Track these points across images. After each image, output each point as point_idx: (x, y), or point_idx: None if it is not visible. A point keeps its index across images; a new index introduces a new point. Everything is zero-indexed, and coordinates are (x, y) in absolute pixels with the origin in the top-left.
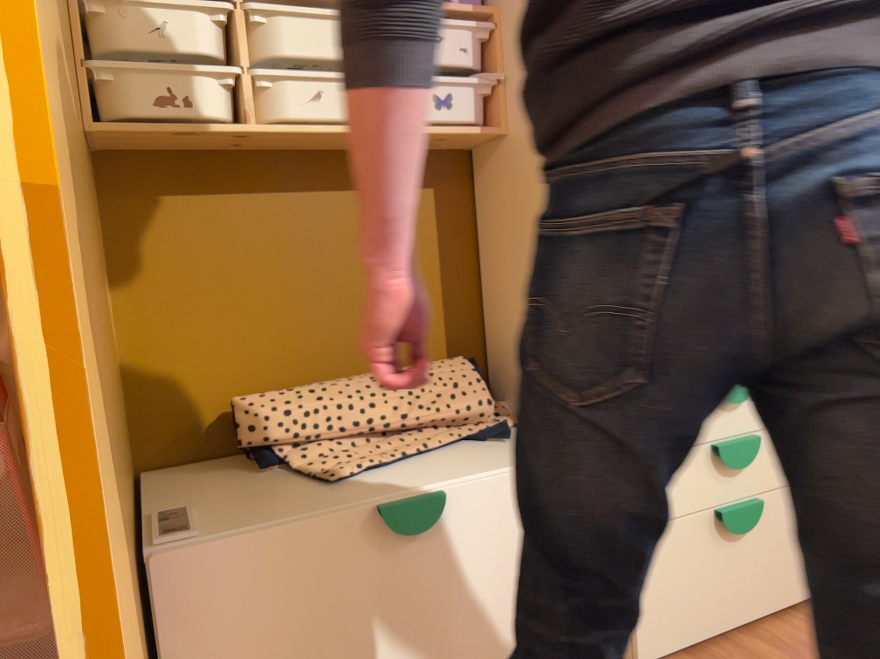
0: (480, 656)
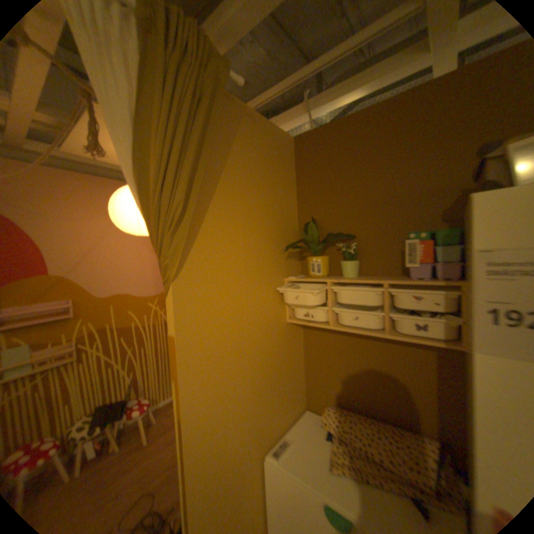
0: None
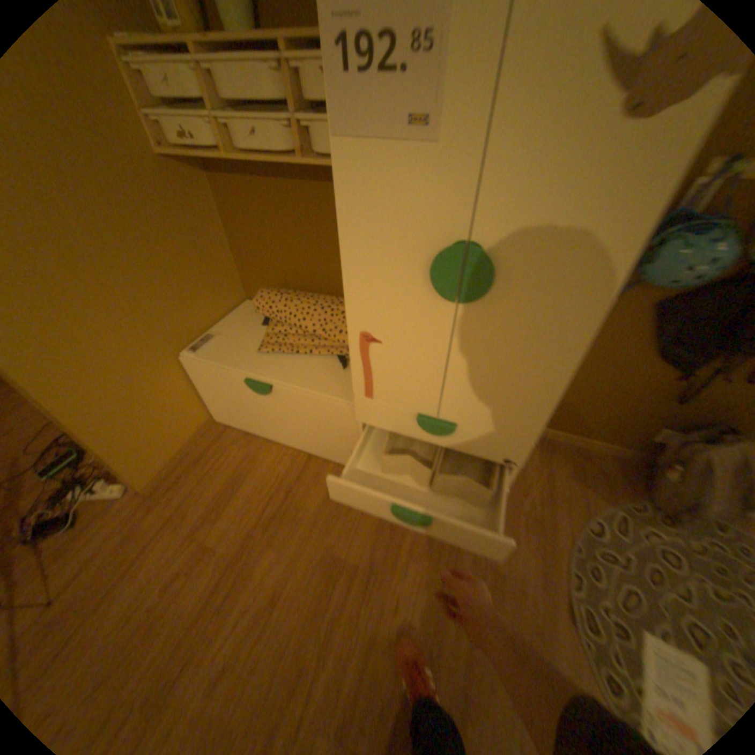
0: (298, 436)
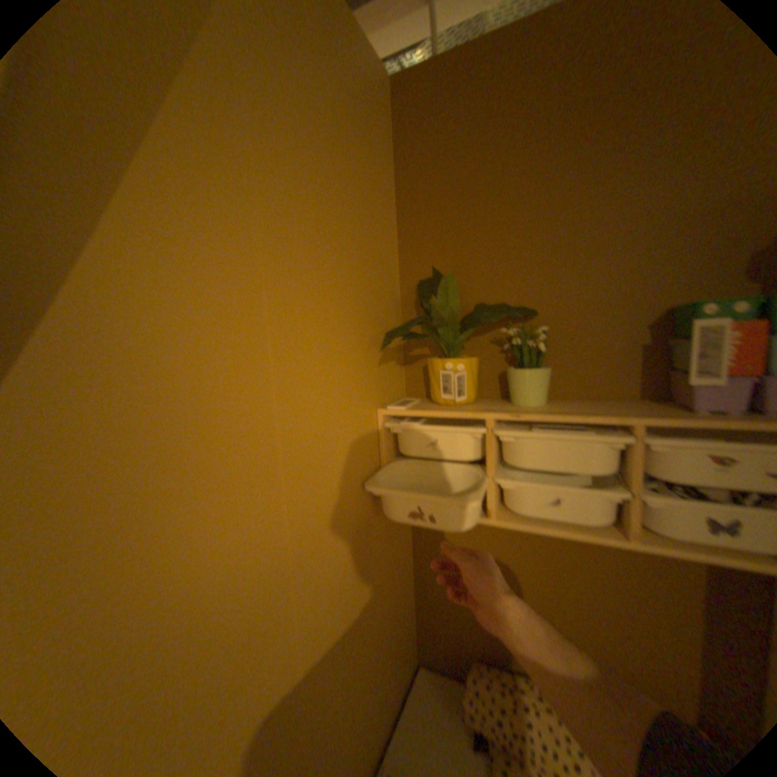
0: None
